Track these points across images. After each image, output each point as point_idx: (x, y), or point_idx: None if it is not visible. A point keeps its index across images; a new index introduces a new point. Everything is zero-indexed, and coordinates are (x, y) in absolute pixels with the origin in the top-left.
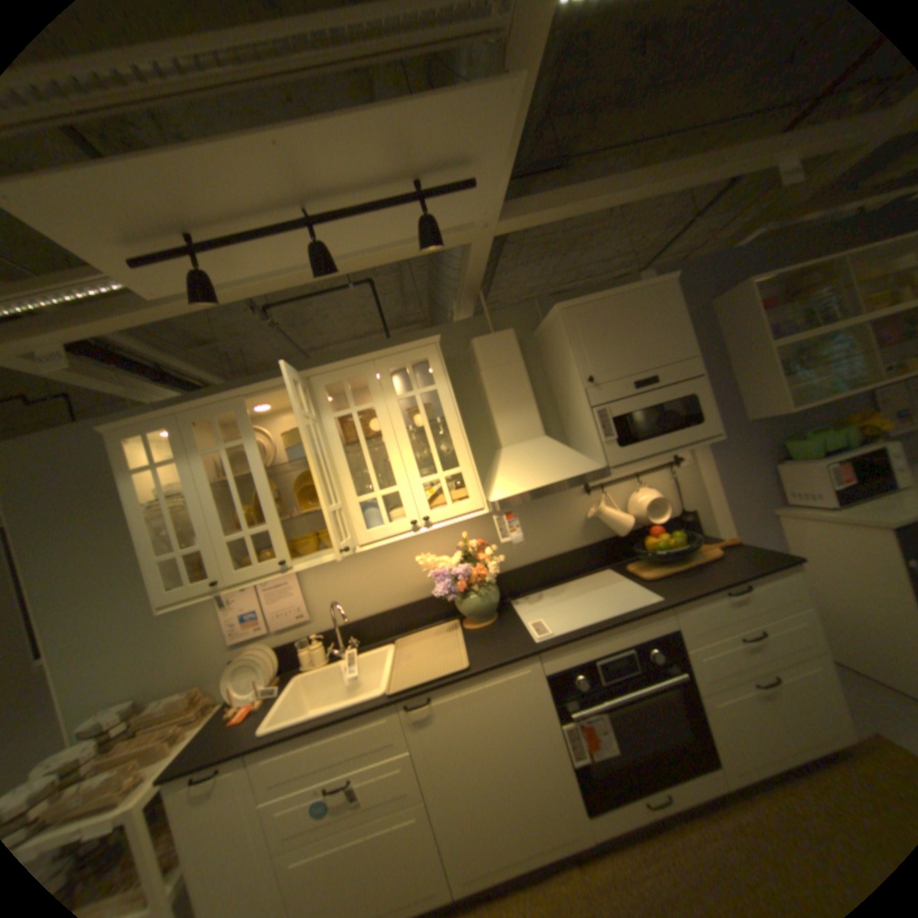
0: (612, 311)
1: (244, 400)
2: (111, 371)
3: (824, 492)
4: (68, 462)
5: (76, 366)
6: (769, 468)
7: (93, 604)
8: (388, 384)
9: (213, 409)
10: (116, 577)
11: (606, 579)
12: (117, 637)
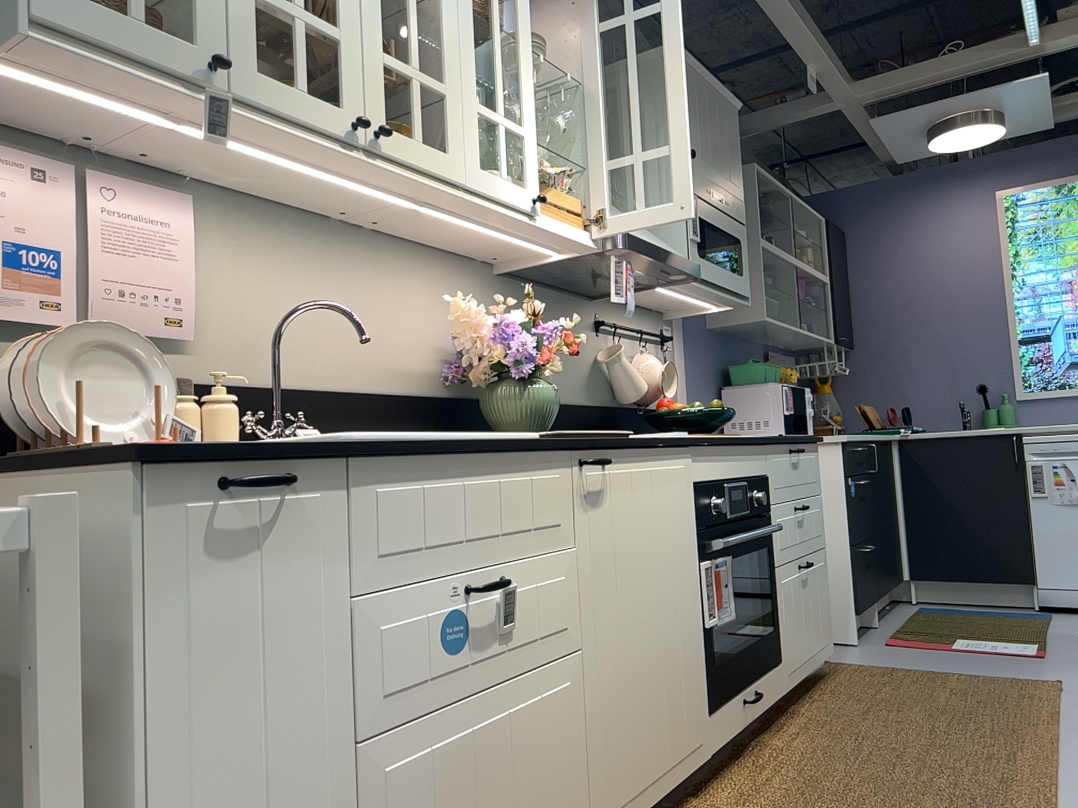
0: (706, 97)
1: None
2: None
3: (771, 418)
4: None
5: None
6: (716, 391)
7: None
8: None
9: None
10: None
11: None
12: None
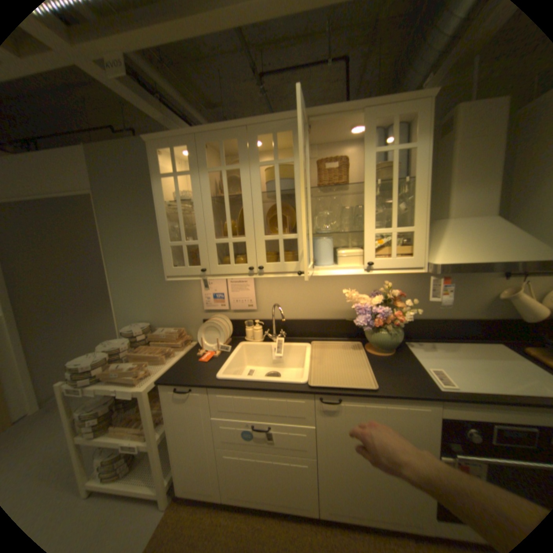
0: None
1: (246, 131)
2: (155, 99)
3: None
4: (126, 165)
5: (132, 86)
6: None
7: (133, 261)
8: (371, 134)
9: (221, 134)
10: (147, 249)
11: (499, 352)
12: (145, 285)
